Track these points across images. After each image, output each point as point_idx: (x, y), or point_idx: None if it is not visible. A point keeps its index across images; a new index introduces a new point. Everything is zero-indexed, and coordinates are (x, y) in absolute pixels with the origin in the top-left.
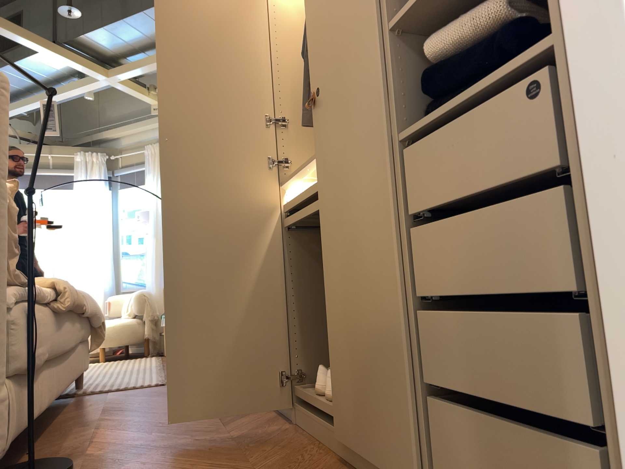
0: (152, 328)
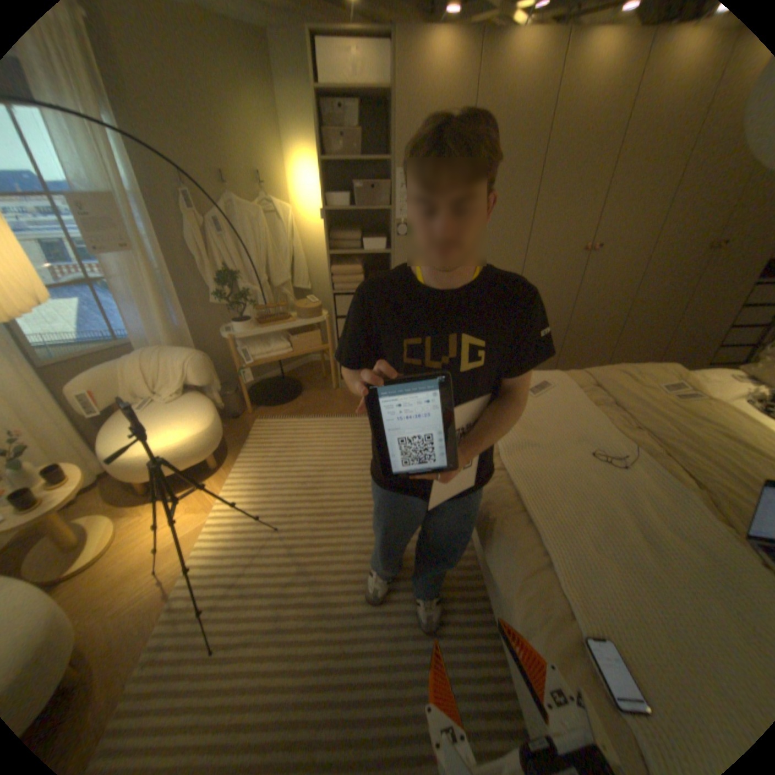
0: (219, 398)
